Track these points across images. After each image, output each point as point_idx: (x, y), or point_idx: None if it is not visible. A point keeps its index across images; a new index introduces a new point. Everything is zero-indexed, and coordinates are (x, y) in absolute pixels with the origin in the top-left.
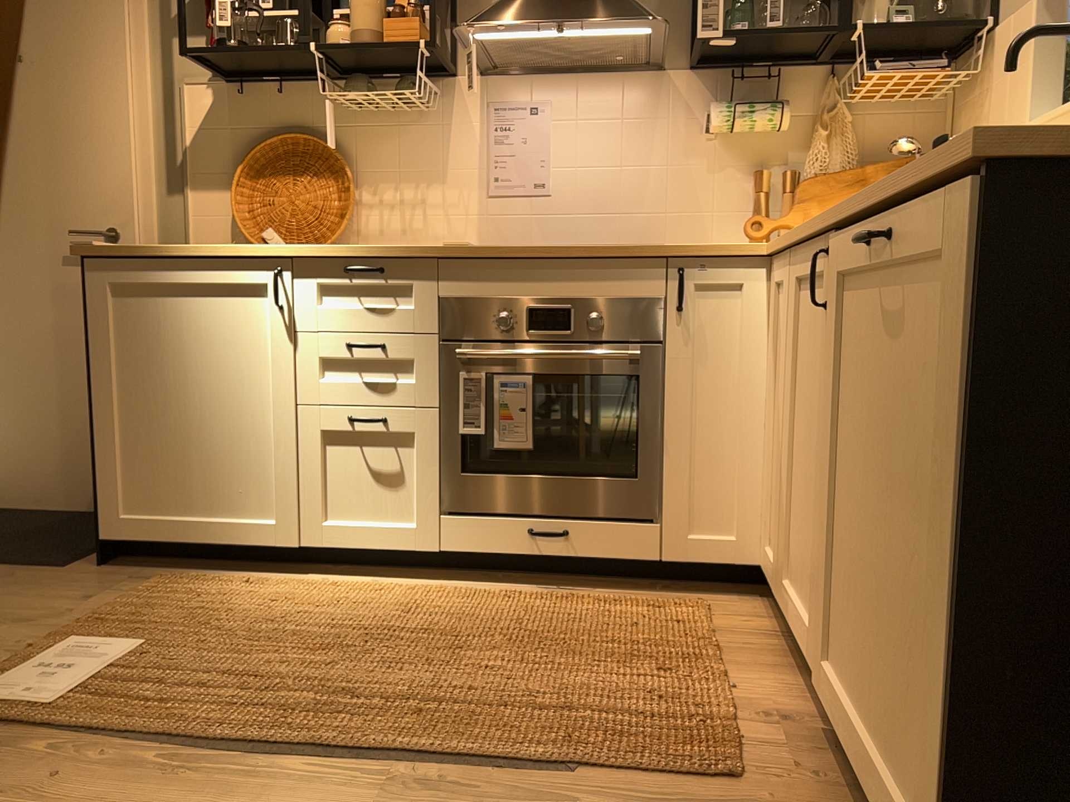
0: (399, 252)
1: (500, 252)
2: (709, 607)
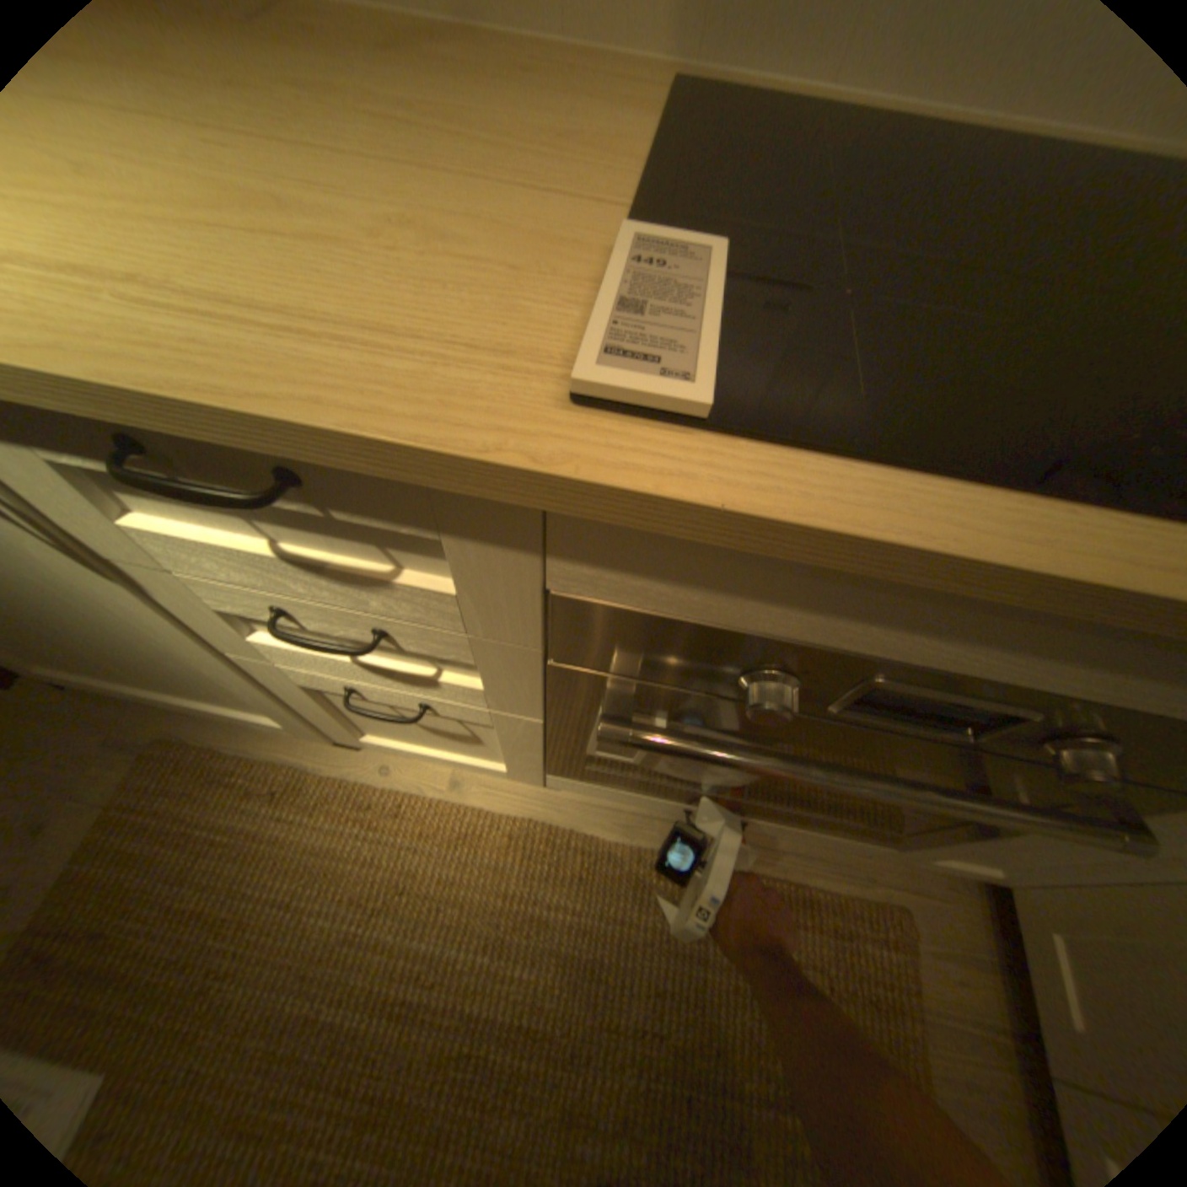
0: (349, 445)
1: (901, 558)
2: (915, 939)
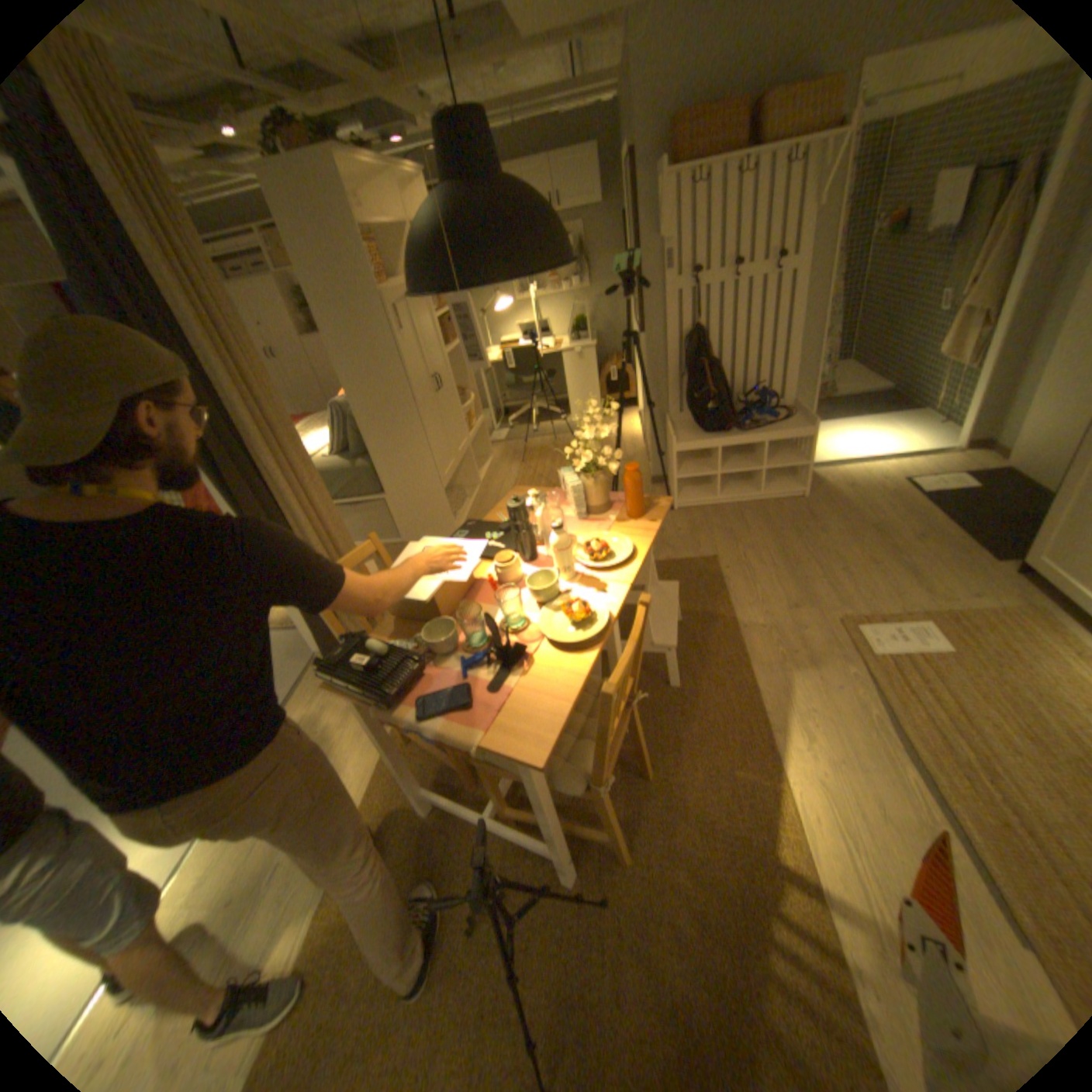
0: None
1: None
2: None
